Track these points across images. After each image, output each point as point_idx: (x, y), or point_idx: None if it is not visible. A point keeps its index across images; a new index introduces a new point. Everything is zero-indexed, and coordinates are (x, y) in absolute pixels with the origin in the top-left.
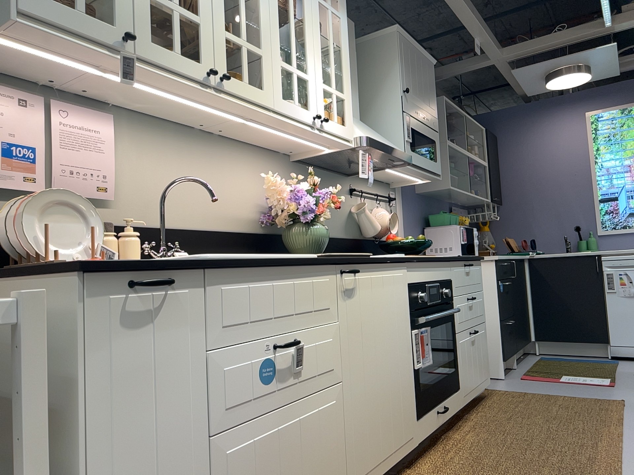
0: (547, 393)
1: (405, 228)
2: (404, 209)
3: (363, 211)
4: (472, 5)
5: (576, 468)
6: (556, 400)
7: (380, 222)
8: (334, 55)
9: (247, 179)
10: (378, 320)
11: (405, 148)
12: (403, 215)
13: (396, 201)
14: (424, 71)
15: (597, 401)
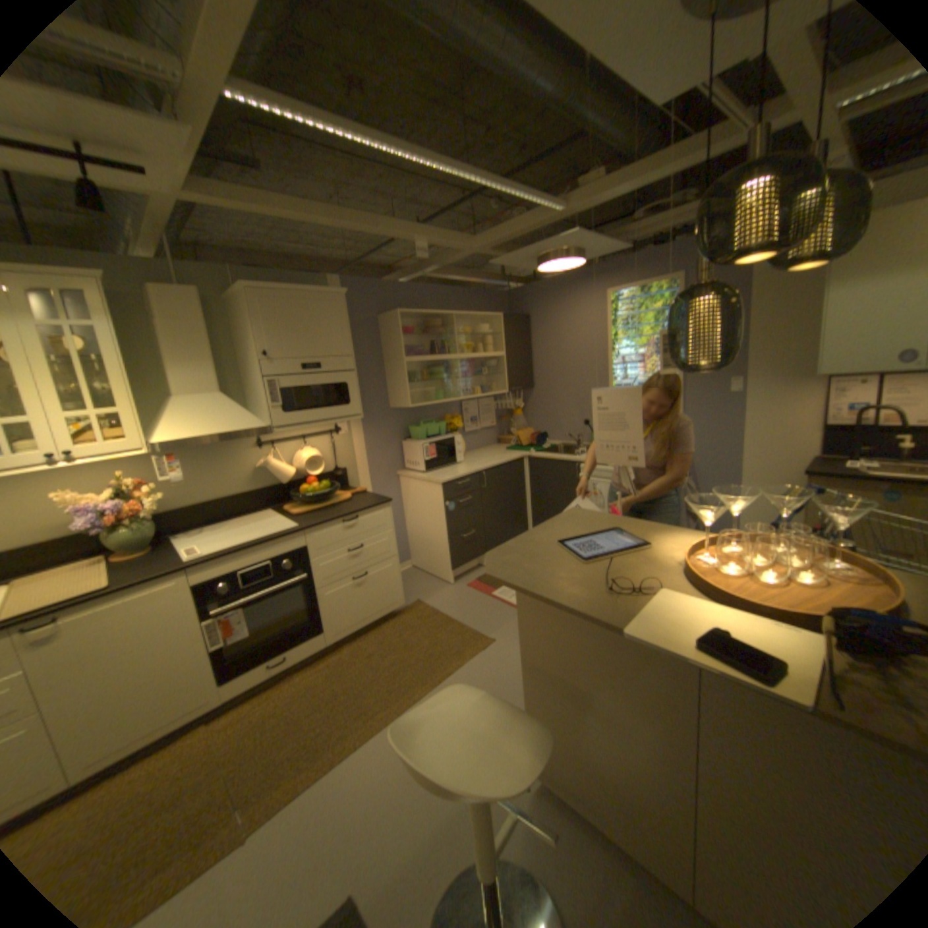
0: (450, 618)
1: (366, 450)
2: (363, 432)
3: (265, 465)
4: (372, 215)
5: (312, 751)
6: (441, 632)
7: (293, 469)
8: (84, 374)
9: (67, 487)
10: (116, 640)
11: (269, 415)
12: (360, 438)
13: (347, 428)
14: (314, 312)
15: (470, 639)
